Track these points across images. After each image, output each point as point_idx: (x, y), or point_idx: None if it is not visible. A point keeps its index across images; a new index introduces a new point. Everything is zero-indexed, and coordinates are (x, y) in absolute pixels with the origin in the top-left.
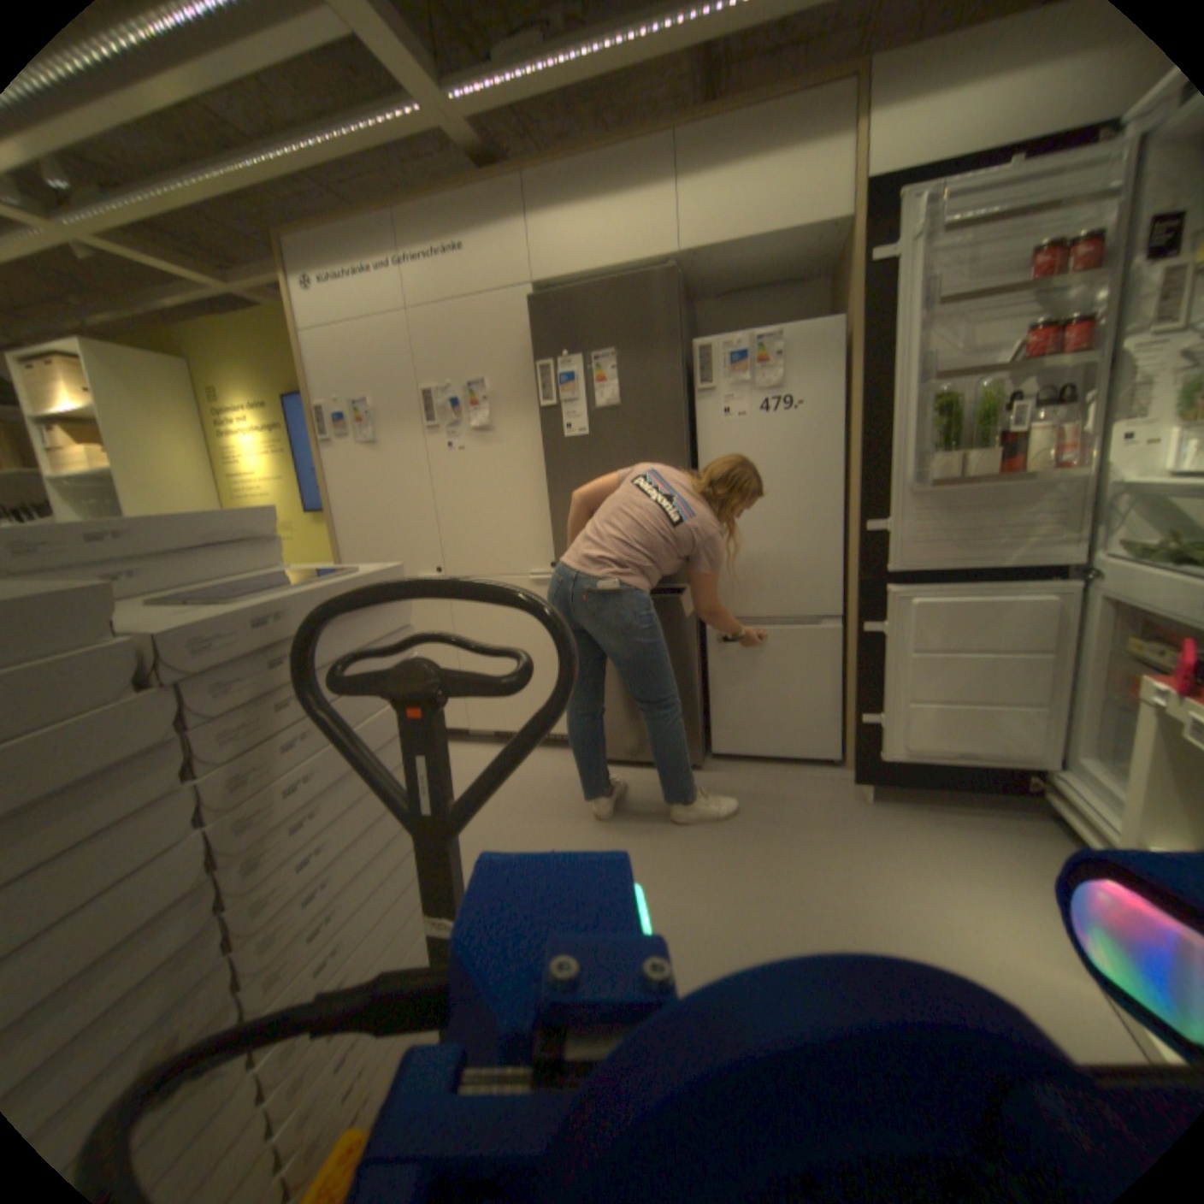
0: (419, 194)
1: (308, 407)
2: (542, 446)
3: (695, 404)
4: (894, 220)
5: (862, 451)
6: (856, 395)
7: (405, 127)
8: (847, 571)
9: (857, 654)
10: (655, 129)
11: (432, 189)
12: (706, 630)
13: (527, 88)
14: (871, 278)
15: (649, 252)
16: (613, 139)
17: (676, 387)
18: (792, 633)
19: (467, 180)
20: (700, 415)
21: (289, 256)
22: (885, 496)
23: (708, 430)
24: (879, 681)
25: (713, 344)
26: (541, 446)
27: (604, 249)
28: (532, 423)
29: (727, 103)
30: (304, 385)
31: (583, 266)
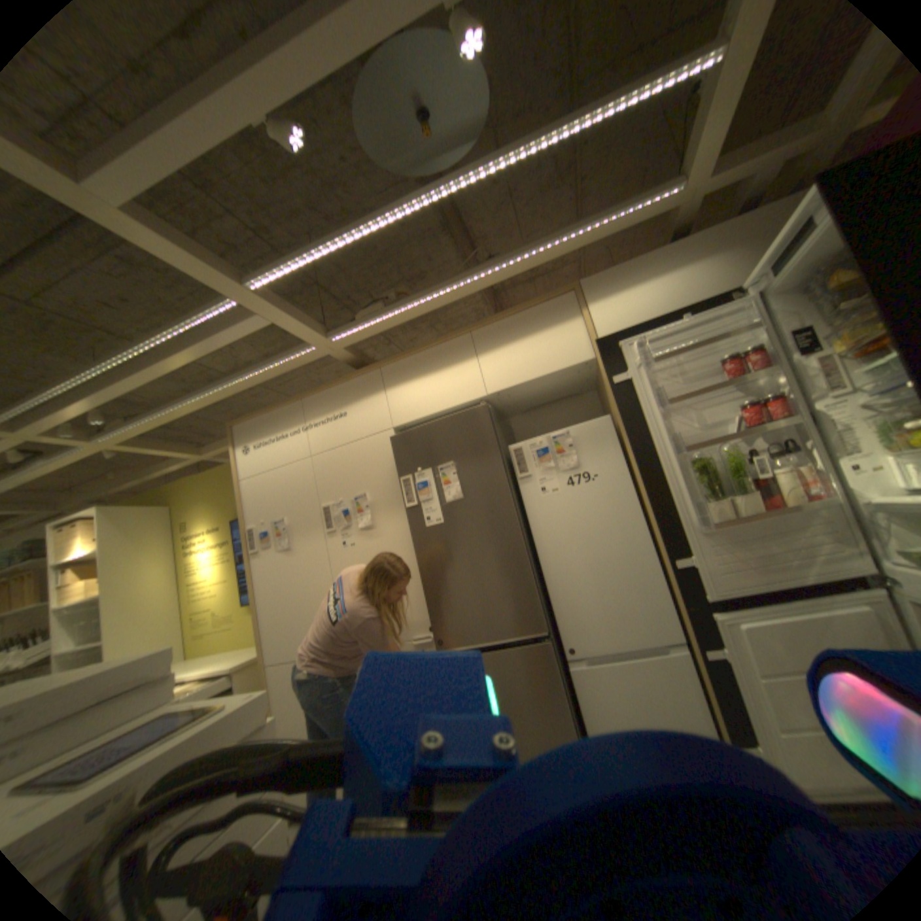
0: (319, 390)
1: (243, 531)
2: (411, 534)
3: (520, 487)
4: (621, 358)
5: (651, 507)
6: (636, 464)
7: (307, 358)
8: (676, 600)
9: (711, 684)
10: (459, 334)
11: (326, 386)
12: (571, 672)
13: (378, 328)
14: (618, 391)
15: (467, 398)
16: (434, 343)
17: (501, 479)
18: (648, 666)
19: (347, 378)
20: (525, 495)
21: (237, 437)
22: (683, 538)
23: (533, 505)
24: (742, 710)
25: (522, 446)
26: (411, 535)
27: (438, 401)
28: (403, 519)
29: (499, 314)
30: (241, 516)
31: (426, 413)
